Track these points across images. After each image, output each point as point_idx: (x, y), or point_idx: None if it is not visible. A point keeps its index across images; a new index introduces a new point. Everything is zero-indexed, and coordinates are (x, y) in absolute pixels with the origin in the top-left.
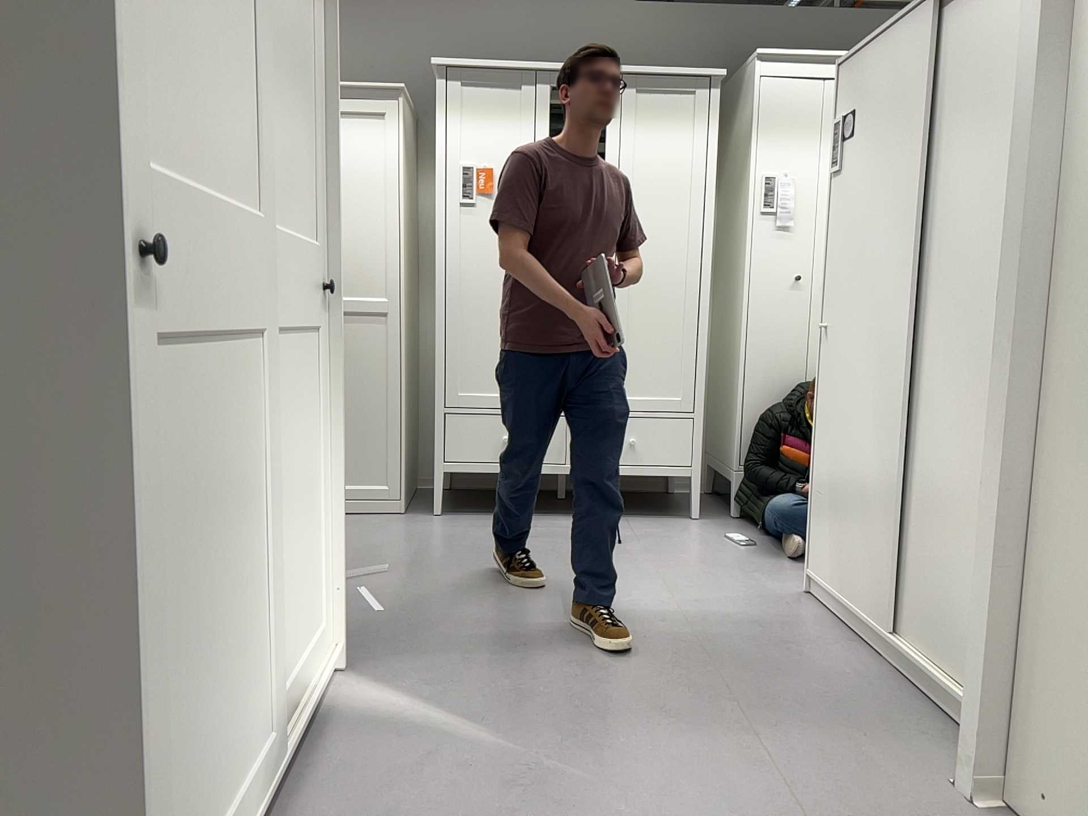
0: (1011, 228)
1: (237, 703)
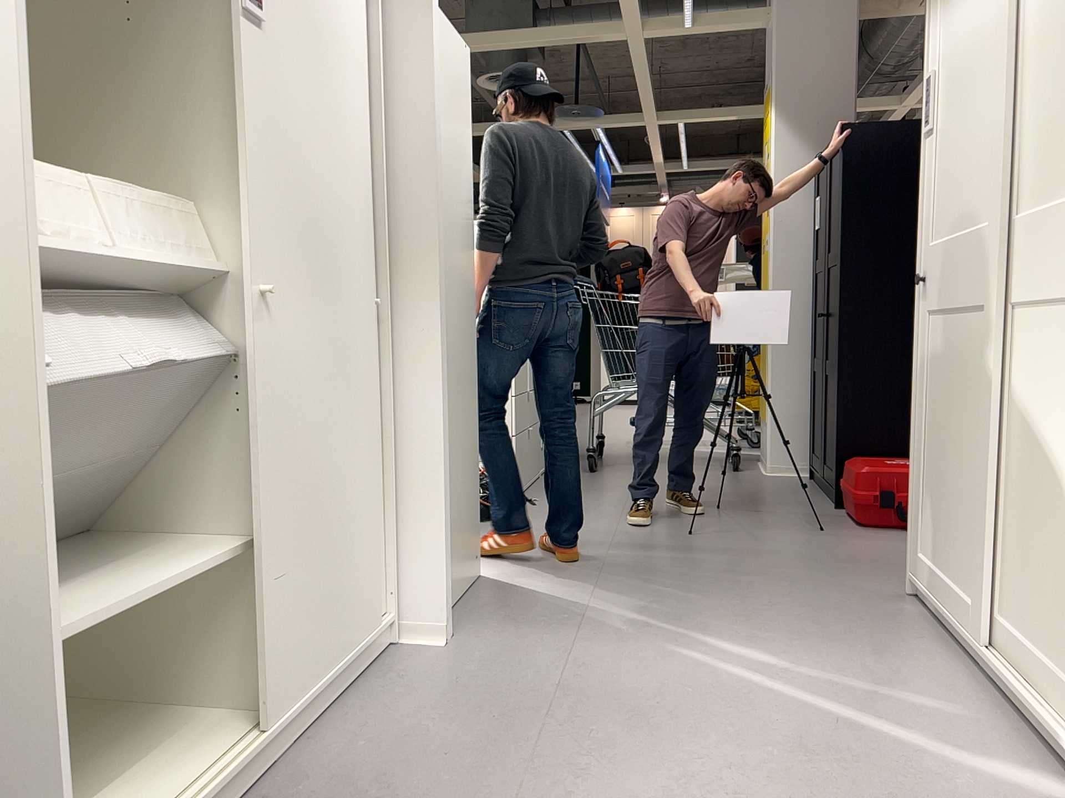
0: (437, 230)
1: (953, 532)
